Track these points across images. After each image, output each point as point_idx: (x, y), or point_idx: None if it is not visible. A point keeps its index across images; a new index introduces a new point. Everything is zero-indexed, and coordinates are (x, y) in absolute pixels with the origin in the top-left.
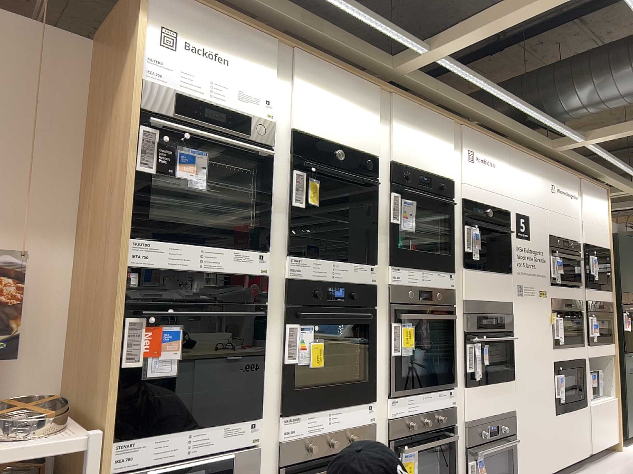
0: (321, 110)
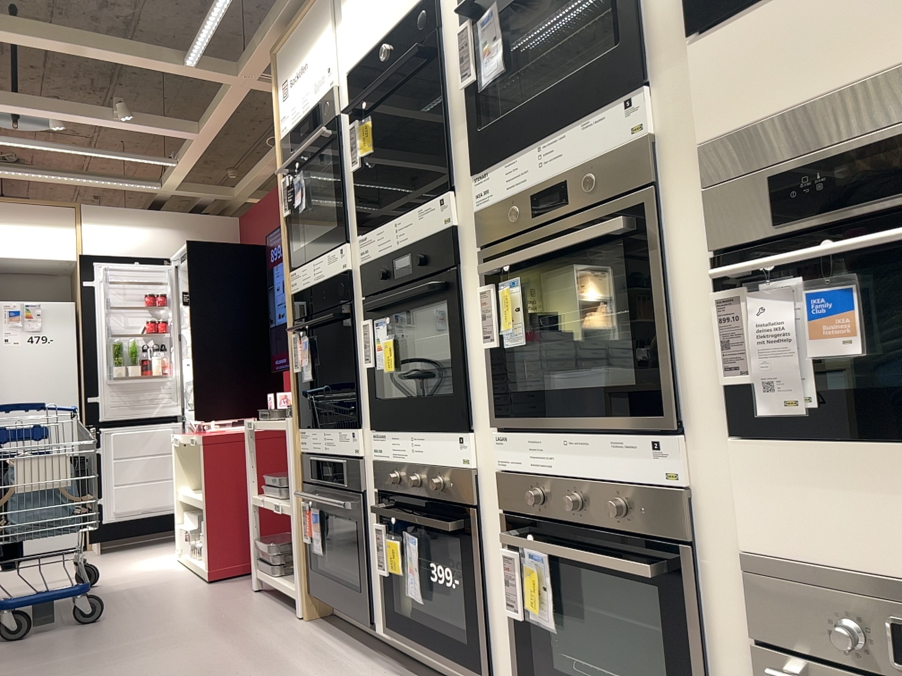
0: (361, 10)
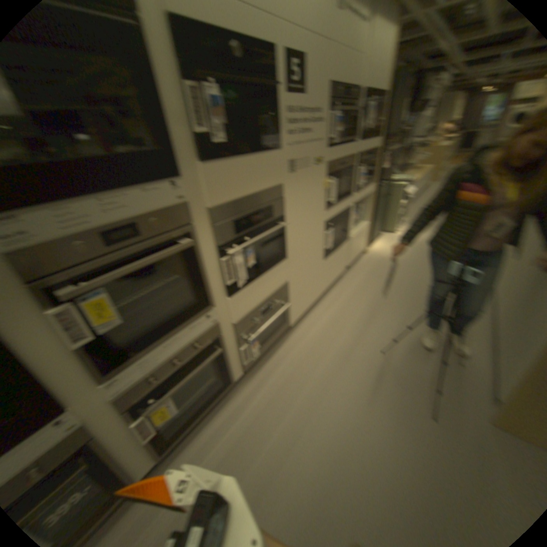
0: None
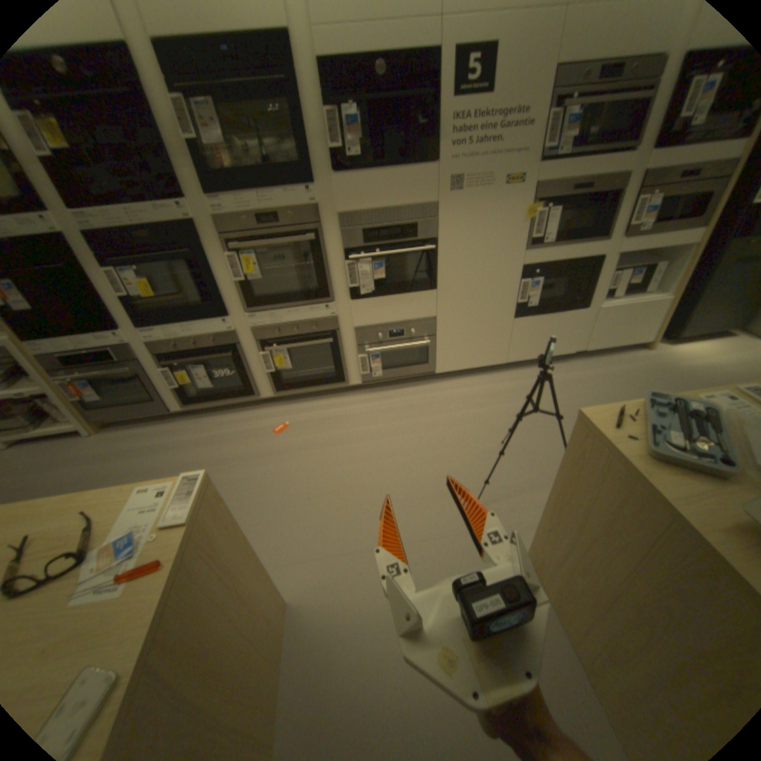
0: None
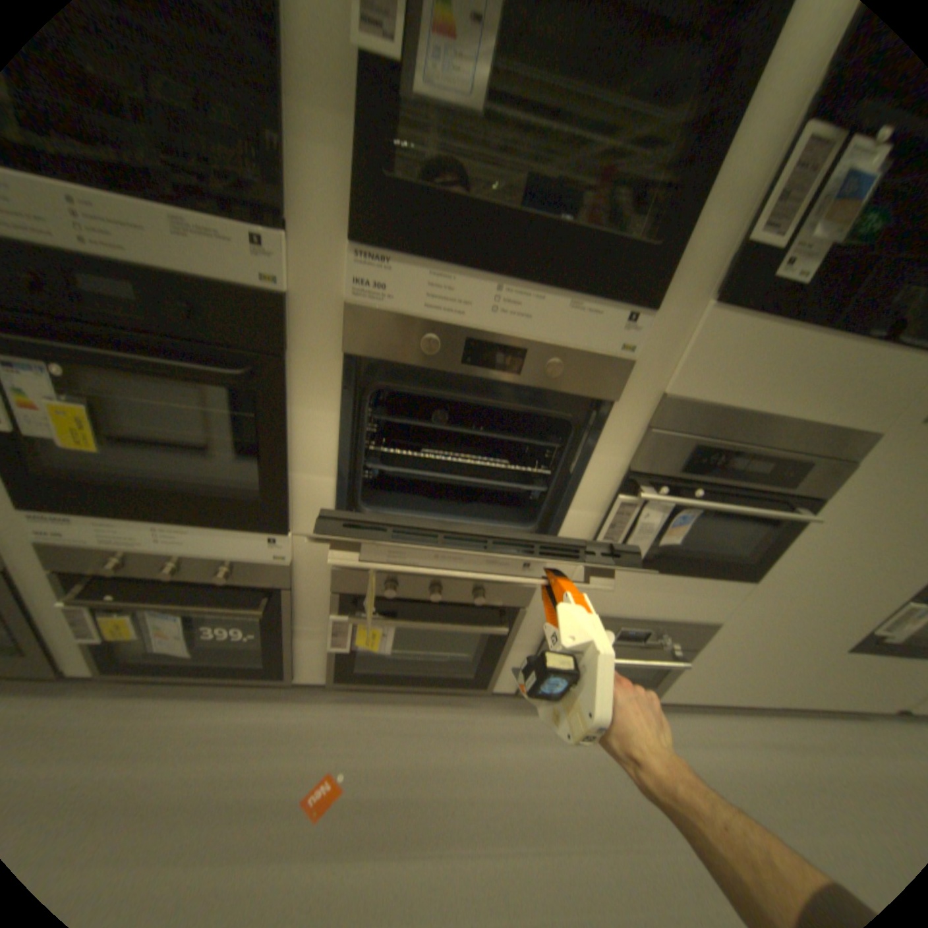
0: None
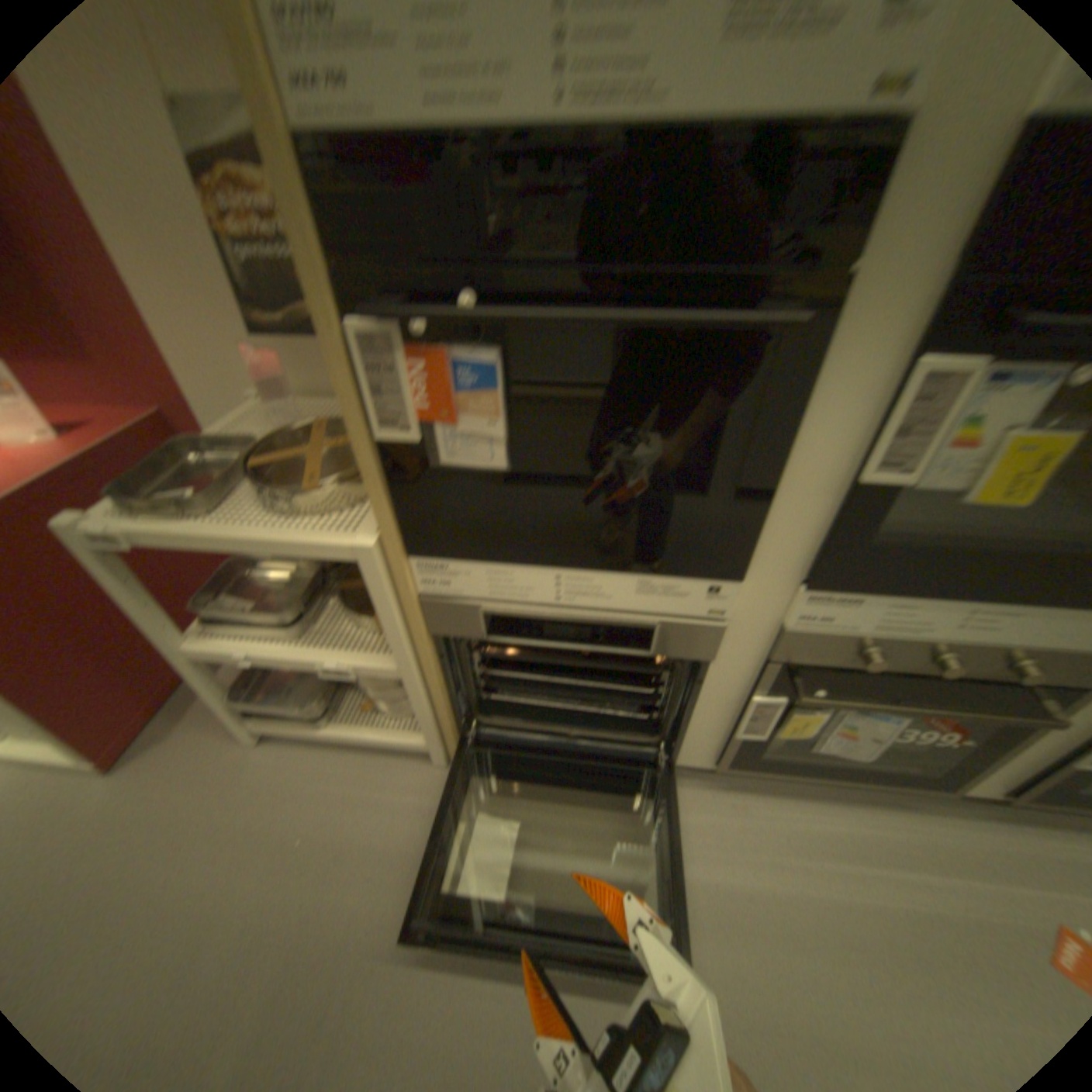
0: None
